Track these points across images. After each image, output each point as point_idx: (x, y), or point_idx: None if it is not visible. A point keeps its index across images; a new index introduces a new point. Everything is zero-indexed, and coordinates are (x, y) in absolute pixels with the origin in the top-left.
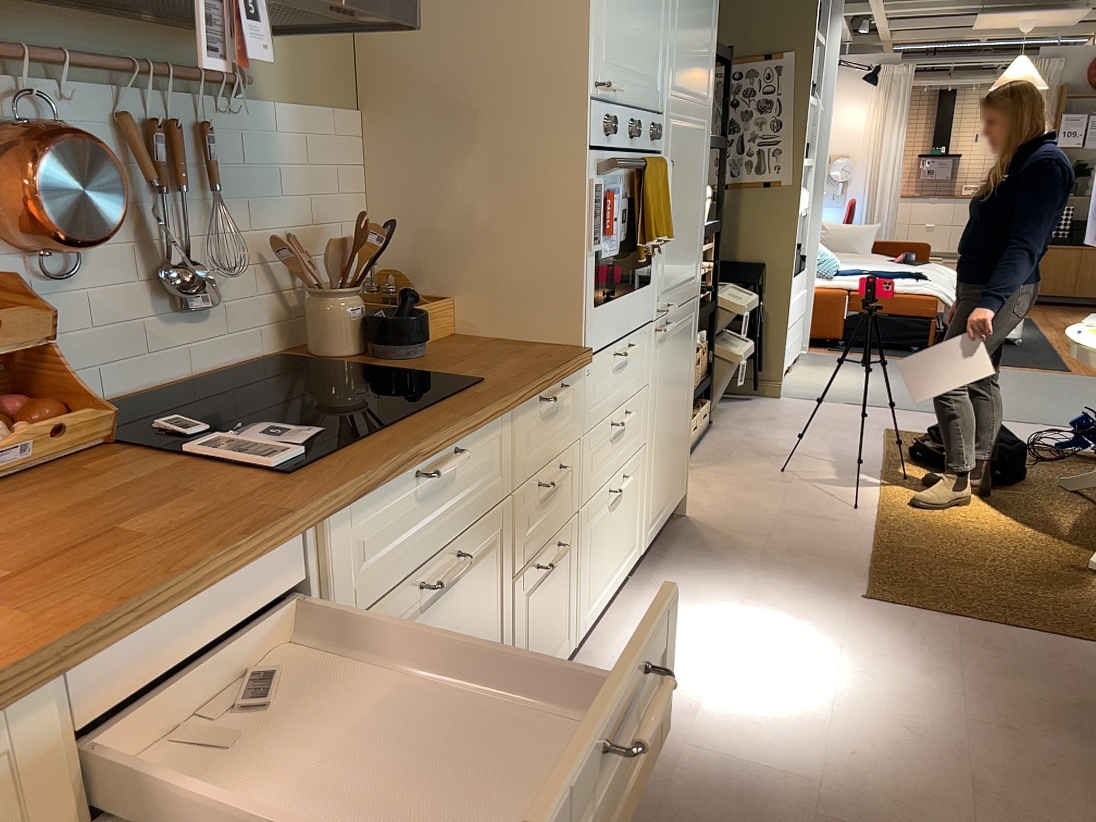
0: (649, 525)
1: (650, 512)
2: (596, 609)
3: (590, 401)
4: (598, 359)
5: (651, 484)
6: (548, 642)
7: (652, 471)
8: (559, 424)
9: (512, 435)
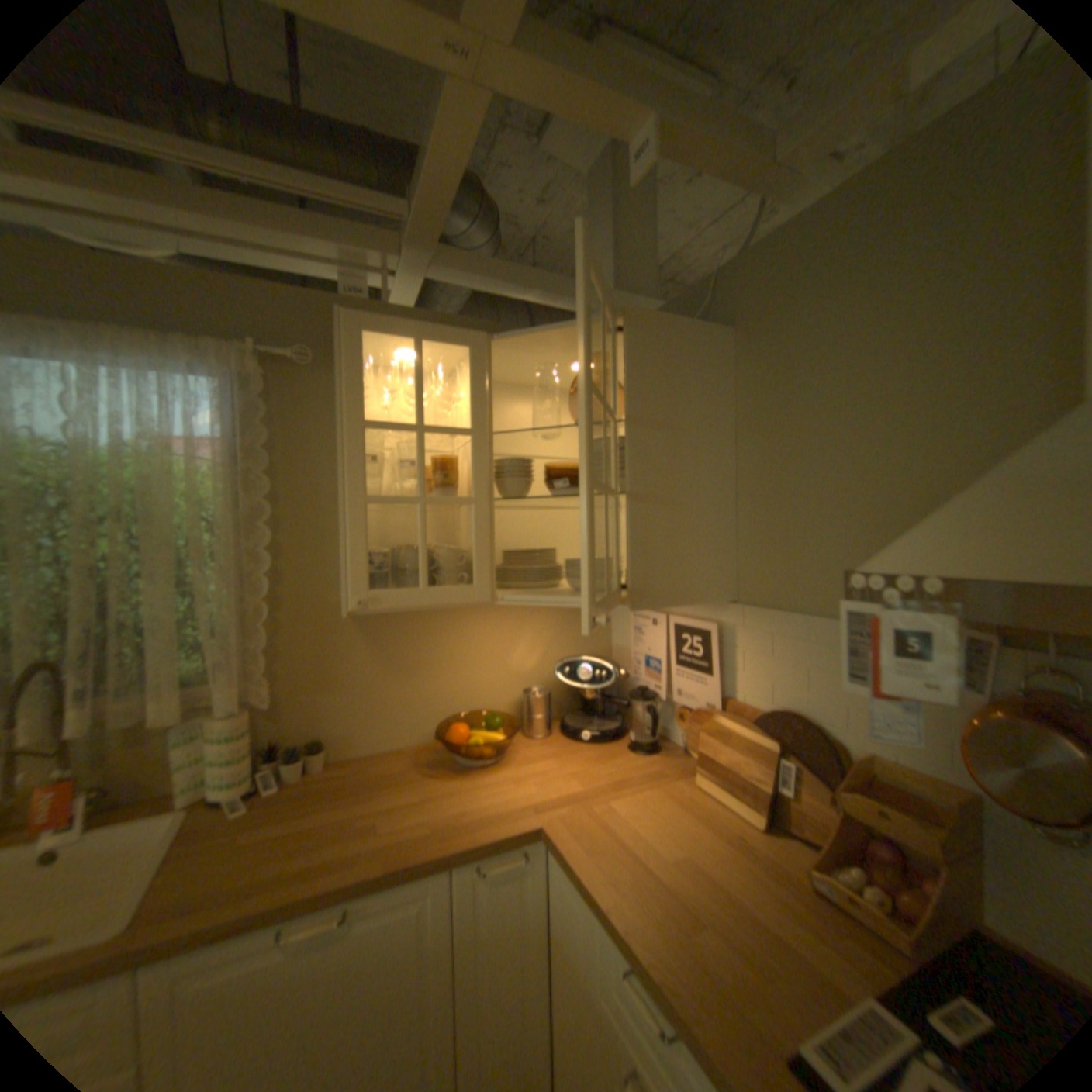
0: None
1: None
2: None
3: None
4: None
5: None
6: None
7: None
8: None
9: None
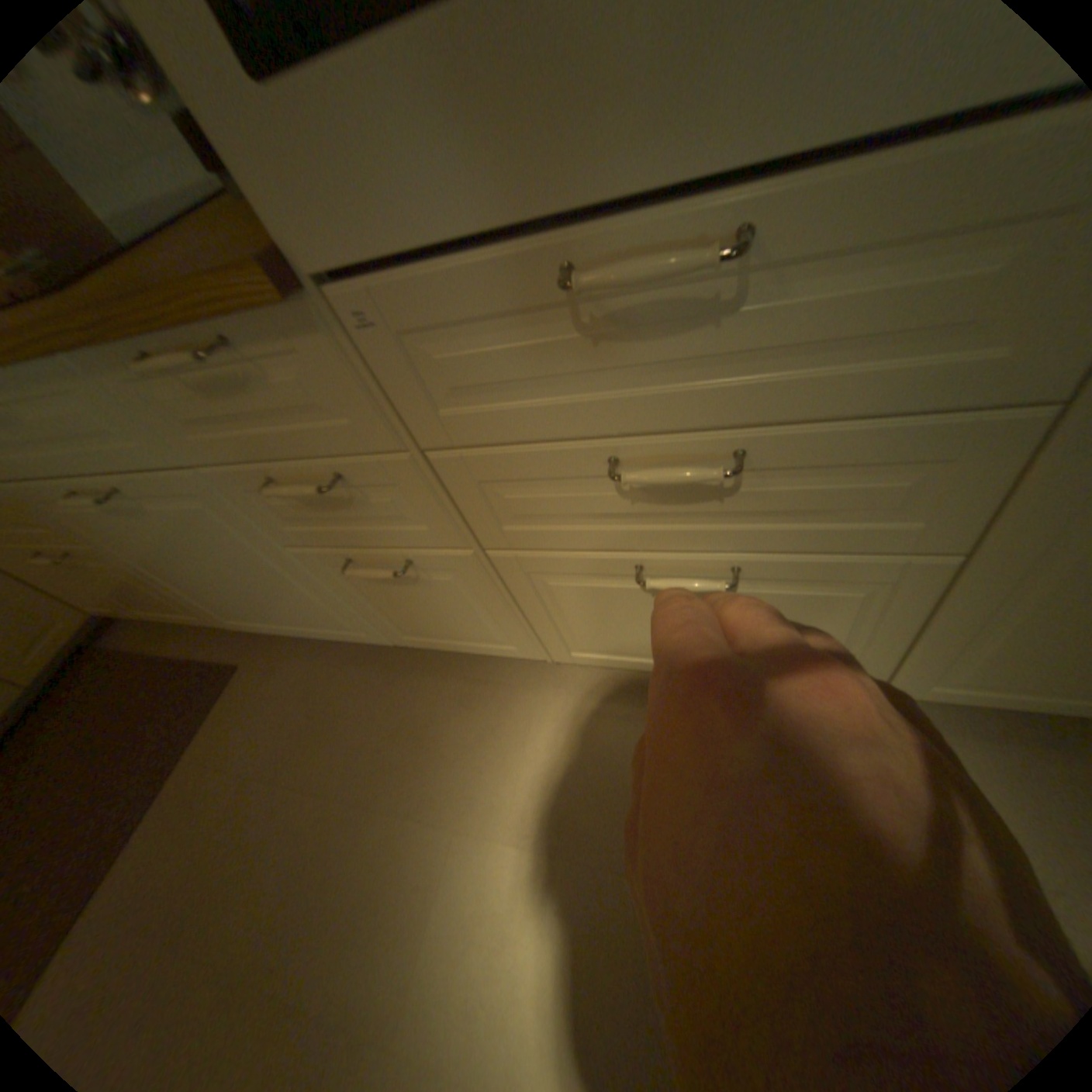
0: (949, 685)
1: (962, 672)
2: (620, 665)
3: (426, 396)
4: (422, 294)
5: (990, 640)
6: (446, 629)
7: (1007, 621)
8: (284, 415)
9: (118, 402)
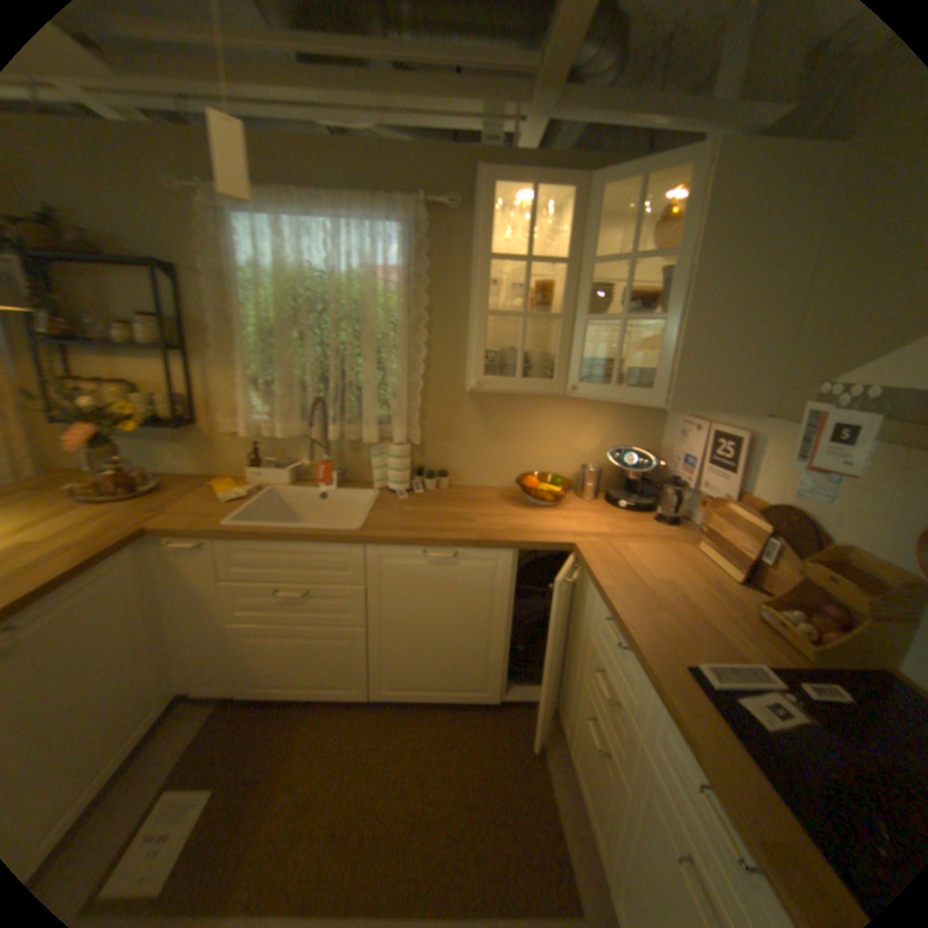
0: None
1: None
2: None
3: None
4: None
5: None
6: None
7: None
8: None
9: None
